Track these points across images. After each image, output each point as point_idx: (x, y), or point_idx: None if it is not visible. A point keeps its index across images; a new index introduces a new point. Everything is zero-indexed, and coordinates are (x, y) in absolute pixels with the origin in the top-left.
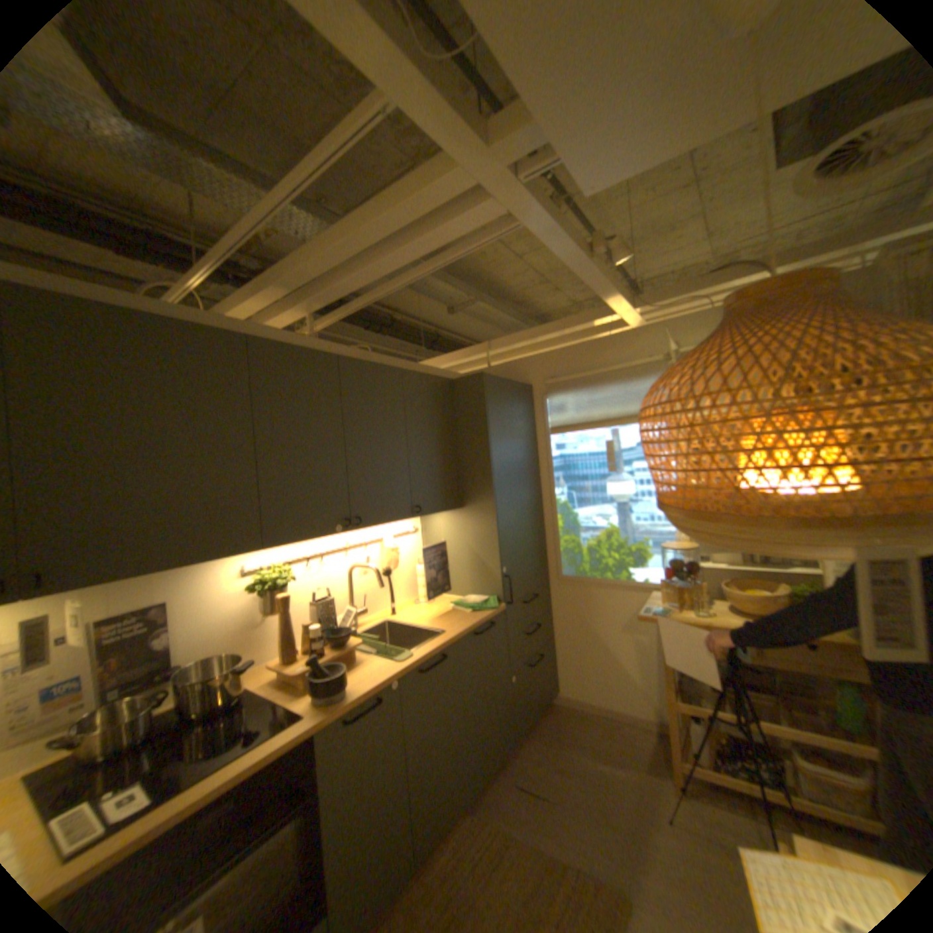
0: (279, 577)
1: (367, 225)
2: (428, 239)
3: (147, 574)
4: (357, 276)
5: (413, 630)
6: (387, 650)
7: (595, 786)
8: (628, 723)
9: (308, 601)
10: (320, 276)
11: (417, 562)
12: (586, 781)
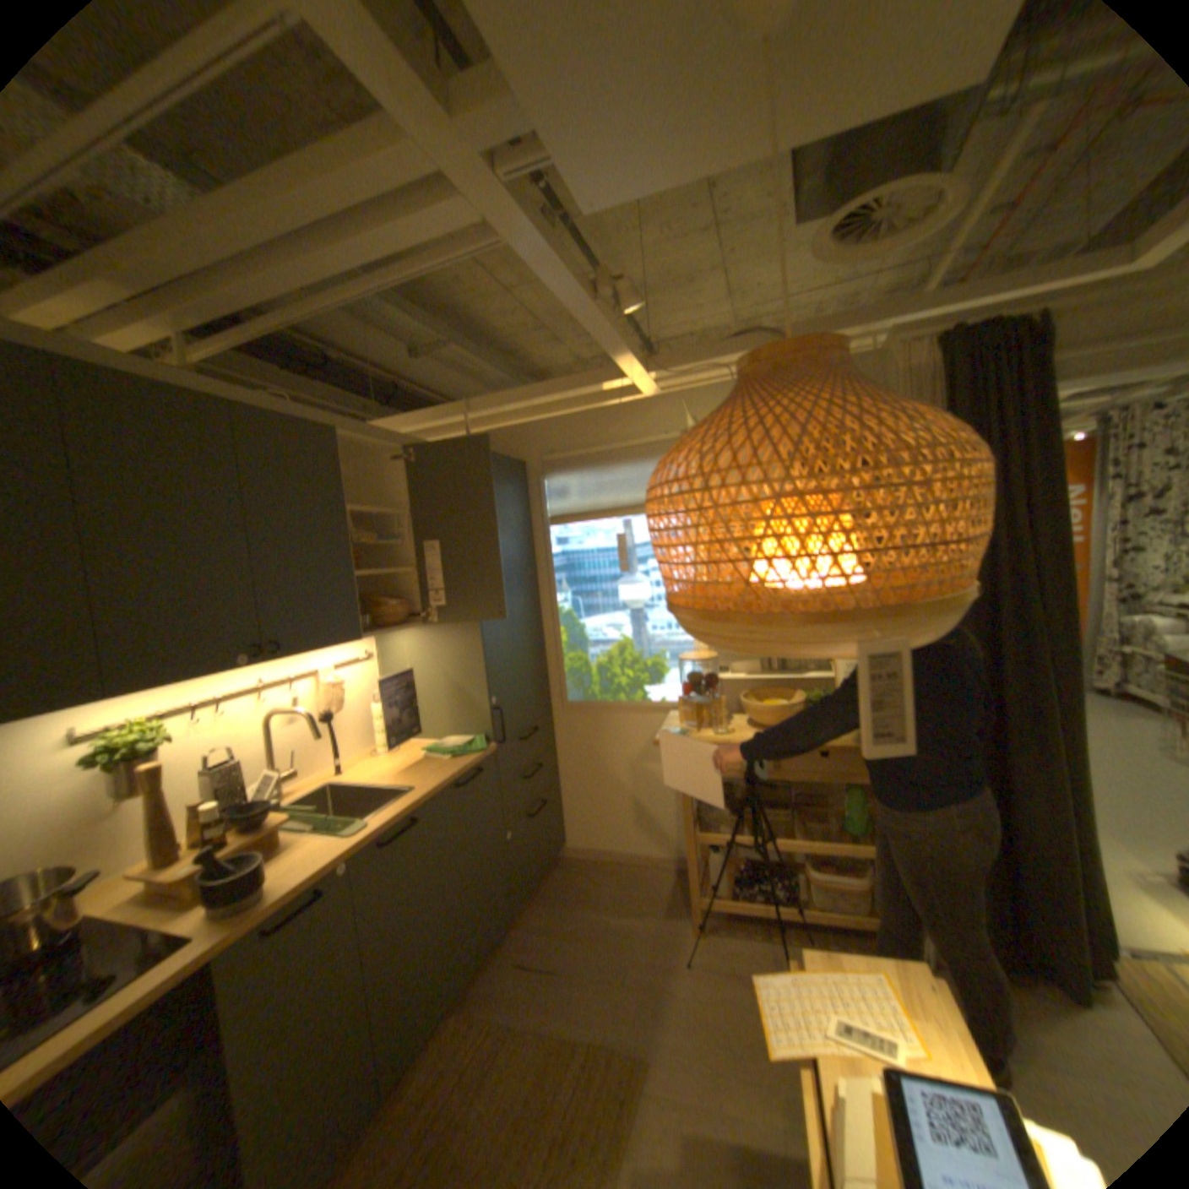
0: (144, 738)
1: (270, 204)
2: (372, 240)
3: None
4: (260, 281)
5: (369, 792)
6: (330, 824)
7: (608, 945)
8: (645, 866)
9: (197, 769)
10: (194, 273)
11: (373, 700)
12: (598, 942)
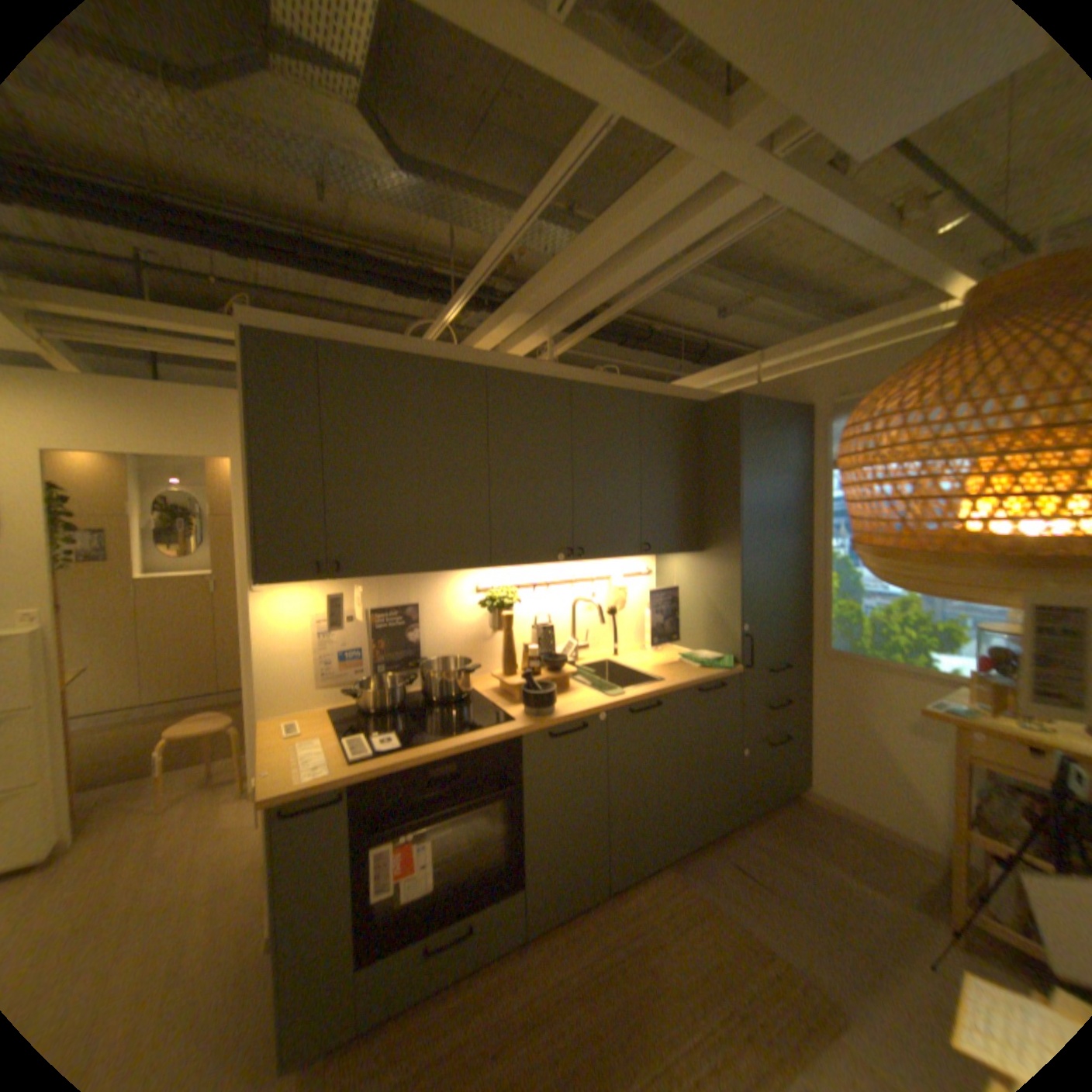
0: (508, 598)
1: (600, 240)
2: (668, 242)
3: (404, 574)
4: (594, 293)
5: (633, 673)
6: (602, 685)
7: (836, 897)
8: (906, 848)
9: (531, 624)
10: (557, 298)
11: (647, 606)
12: (826, 888)
